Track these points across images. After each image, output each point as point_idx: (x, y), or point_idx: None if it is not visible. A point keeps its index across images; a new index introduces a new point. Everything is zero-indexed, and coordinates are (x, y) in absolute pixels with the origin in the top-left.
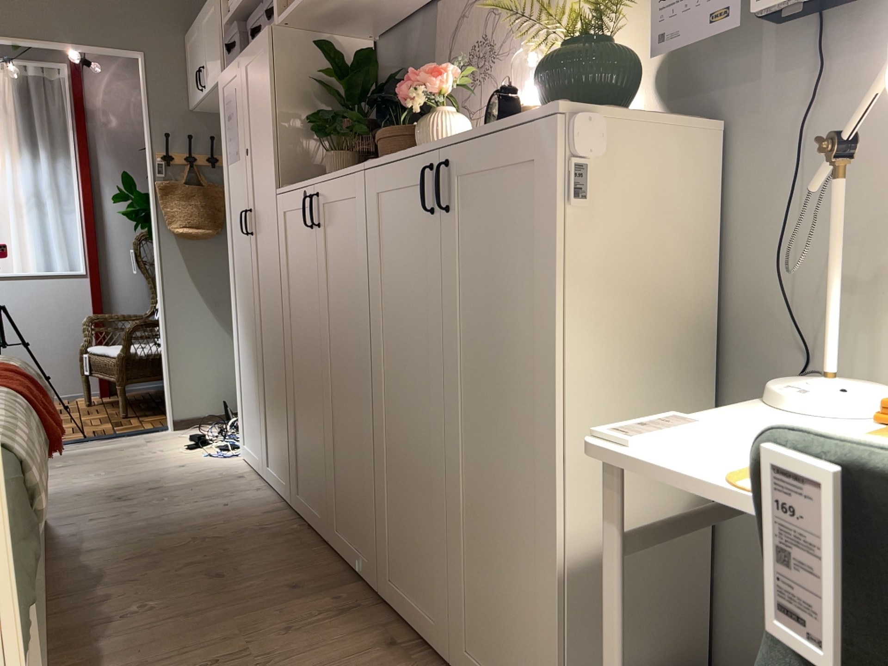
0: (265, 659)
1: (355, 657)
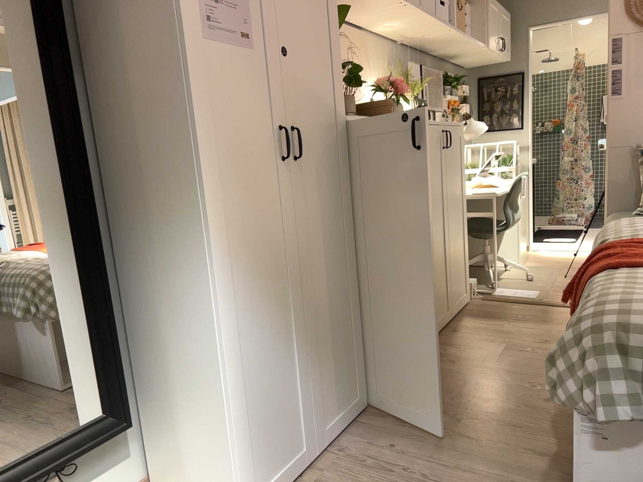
0: (499, 346)
1: (469, 334)
